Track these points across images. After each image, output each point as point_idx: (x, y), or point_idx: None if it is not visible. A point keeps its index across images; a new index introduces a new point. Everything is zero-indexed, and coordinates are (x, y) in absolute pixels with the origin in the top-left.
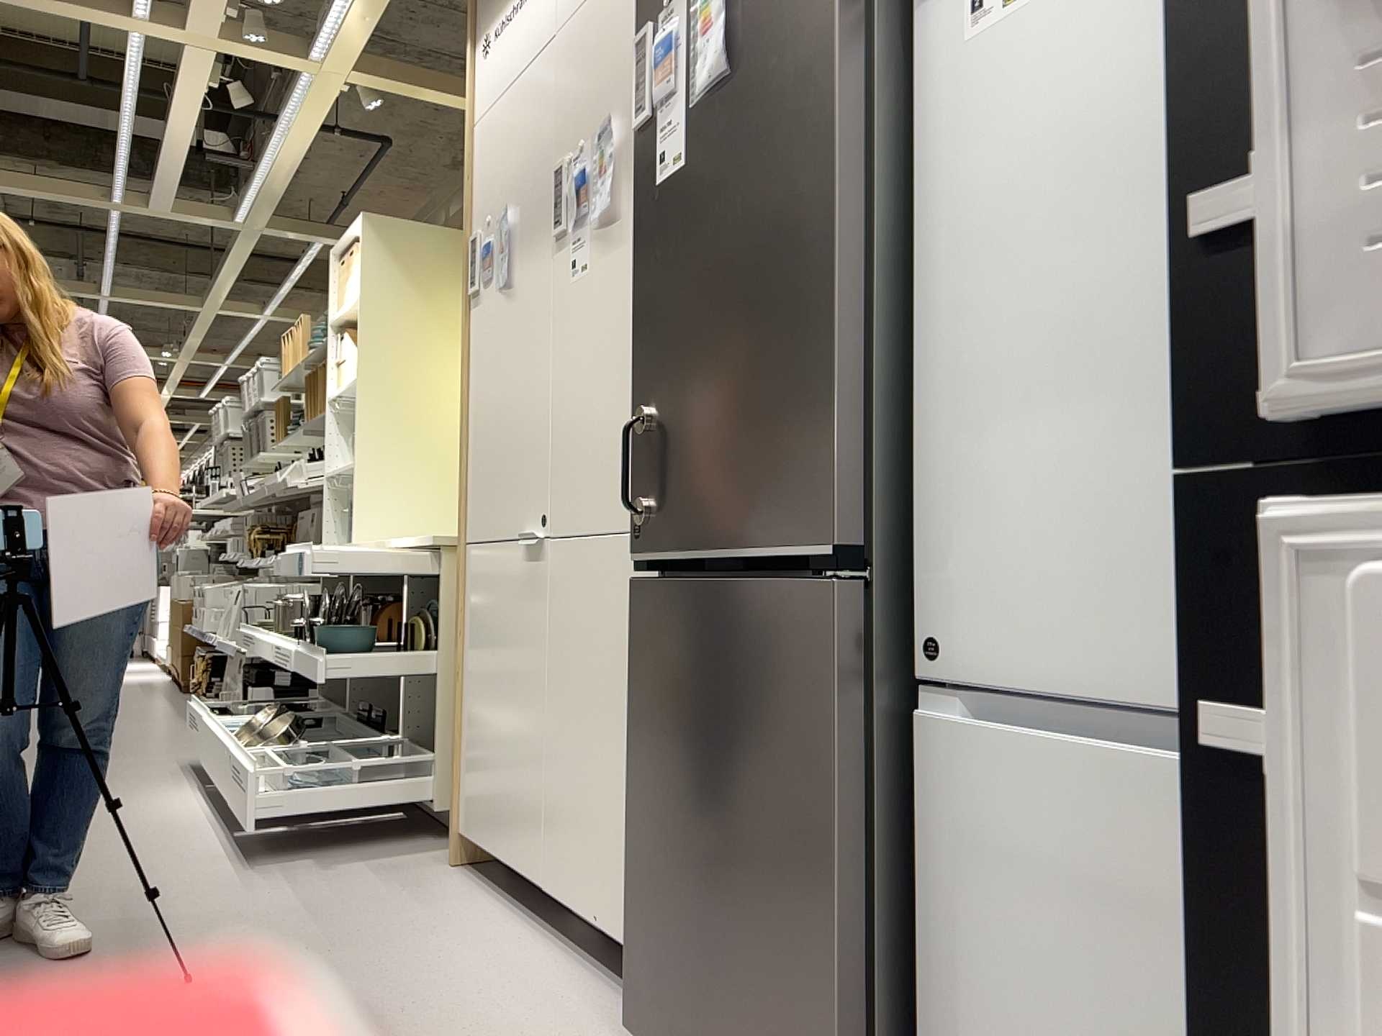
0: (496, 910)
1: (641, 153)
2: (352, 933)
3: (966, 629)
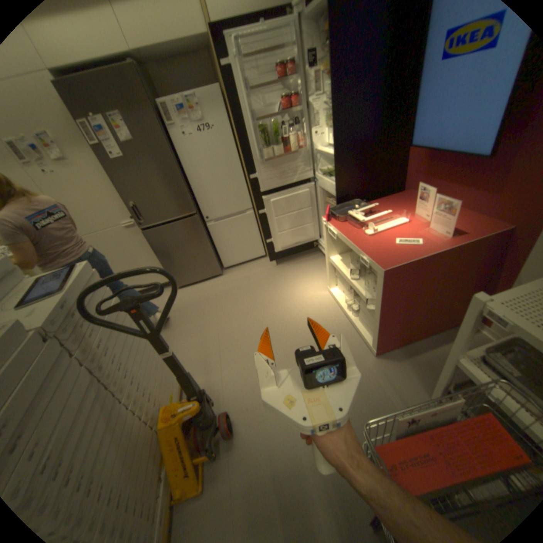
0: None
1: (96, 151)
2: None
3: (209, 213)
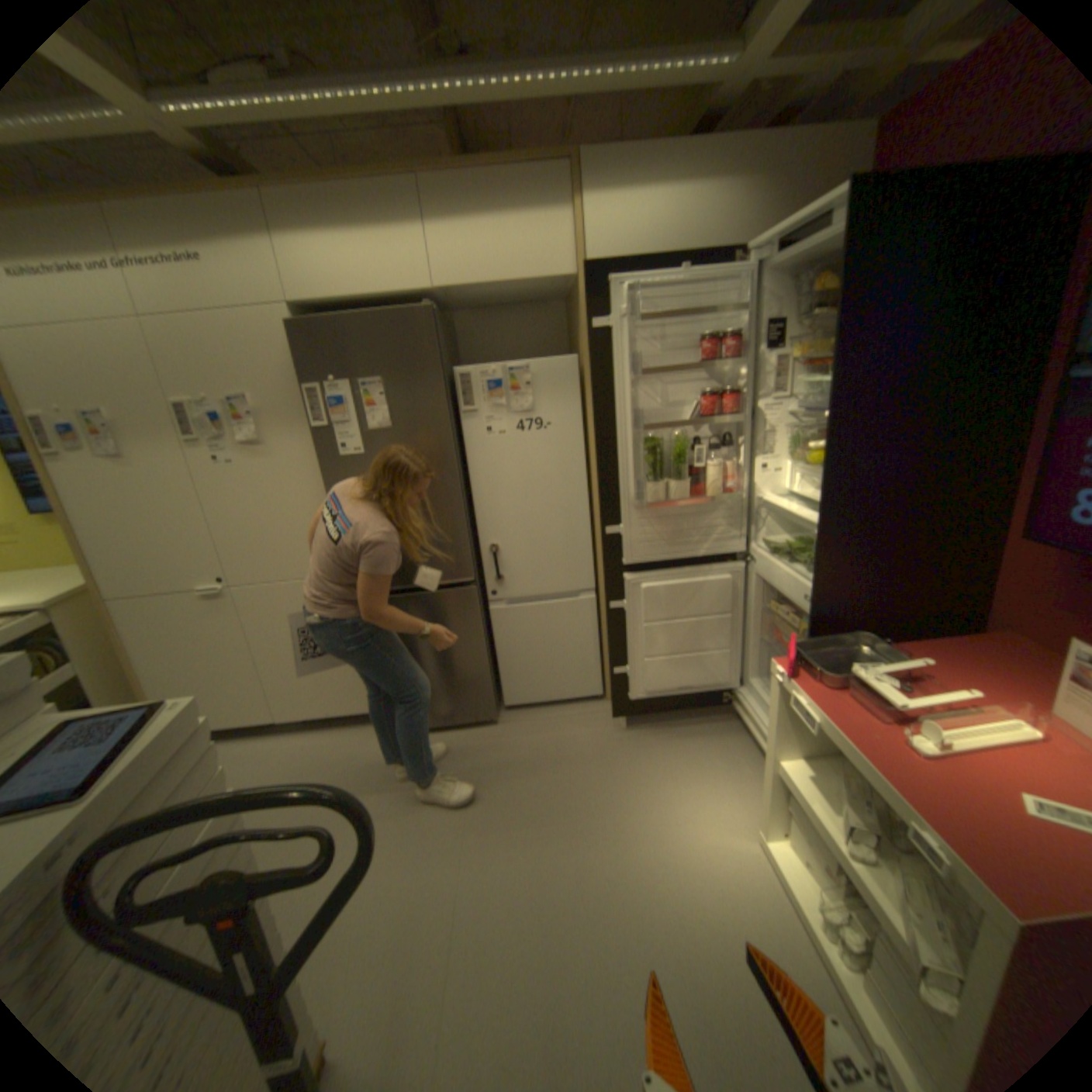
0: (237, 746)
1: (320, 438)
2: None
3: (502, 585)
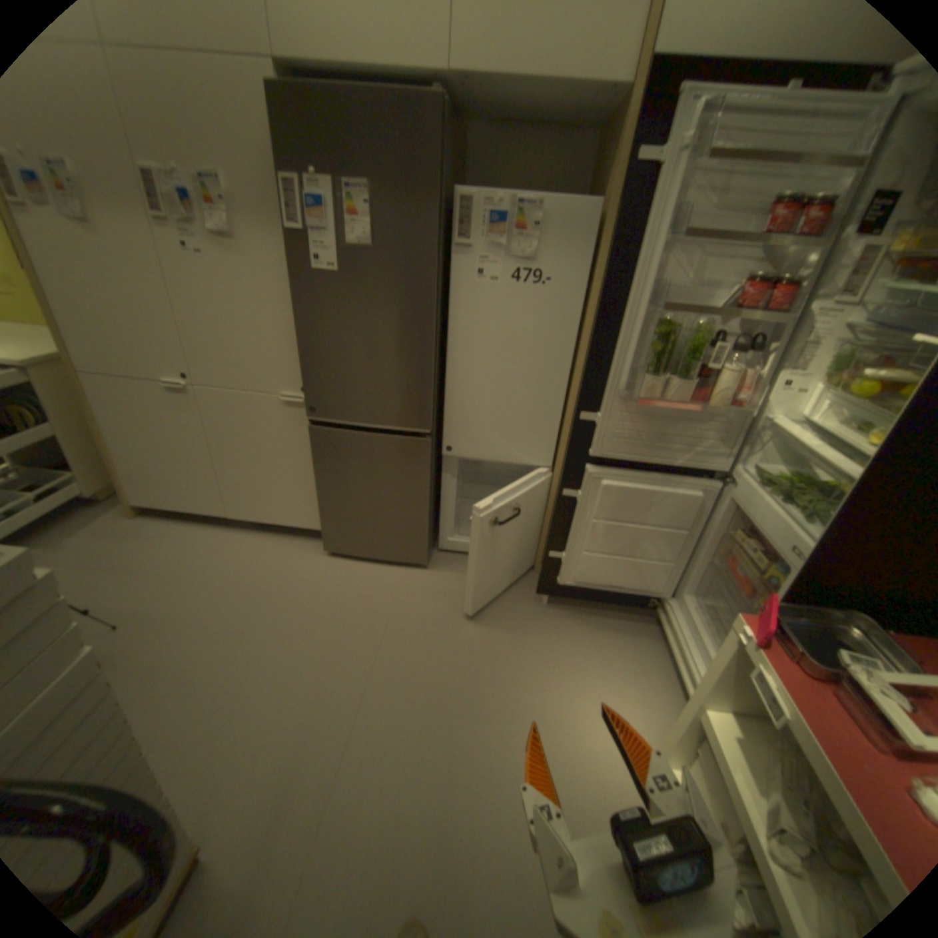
0: (195, 530)
1: (293, 244)
2: (148, 569)
3: (458, 443)
